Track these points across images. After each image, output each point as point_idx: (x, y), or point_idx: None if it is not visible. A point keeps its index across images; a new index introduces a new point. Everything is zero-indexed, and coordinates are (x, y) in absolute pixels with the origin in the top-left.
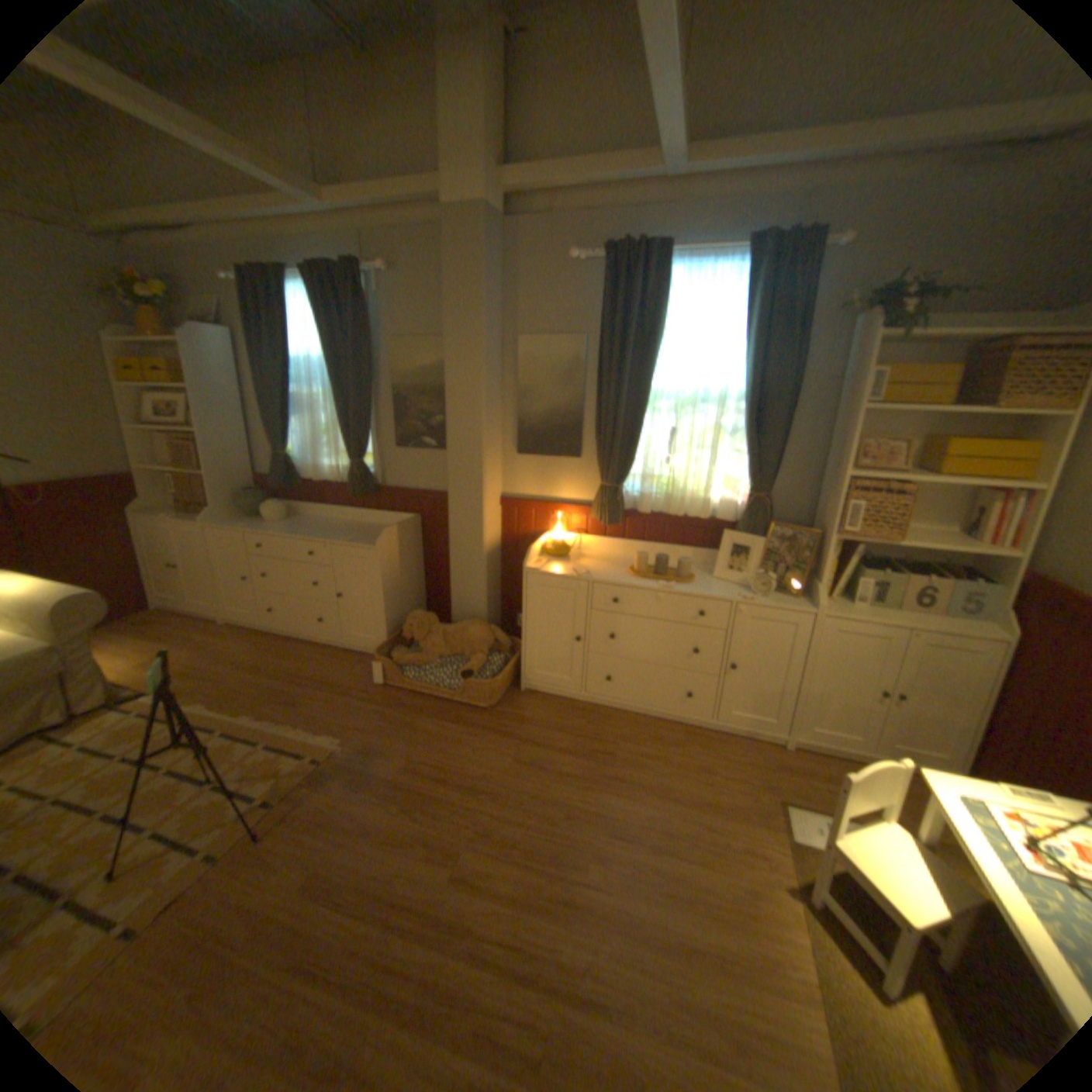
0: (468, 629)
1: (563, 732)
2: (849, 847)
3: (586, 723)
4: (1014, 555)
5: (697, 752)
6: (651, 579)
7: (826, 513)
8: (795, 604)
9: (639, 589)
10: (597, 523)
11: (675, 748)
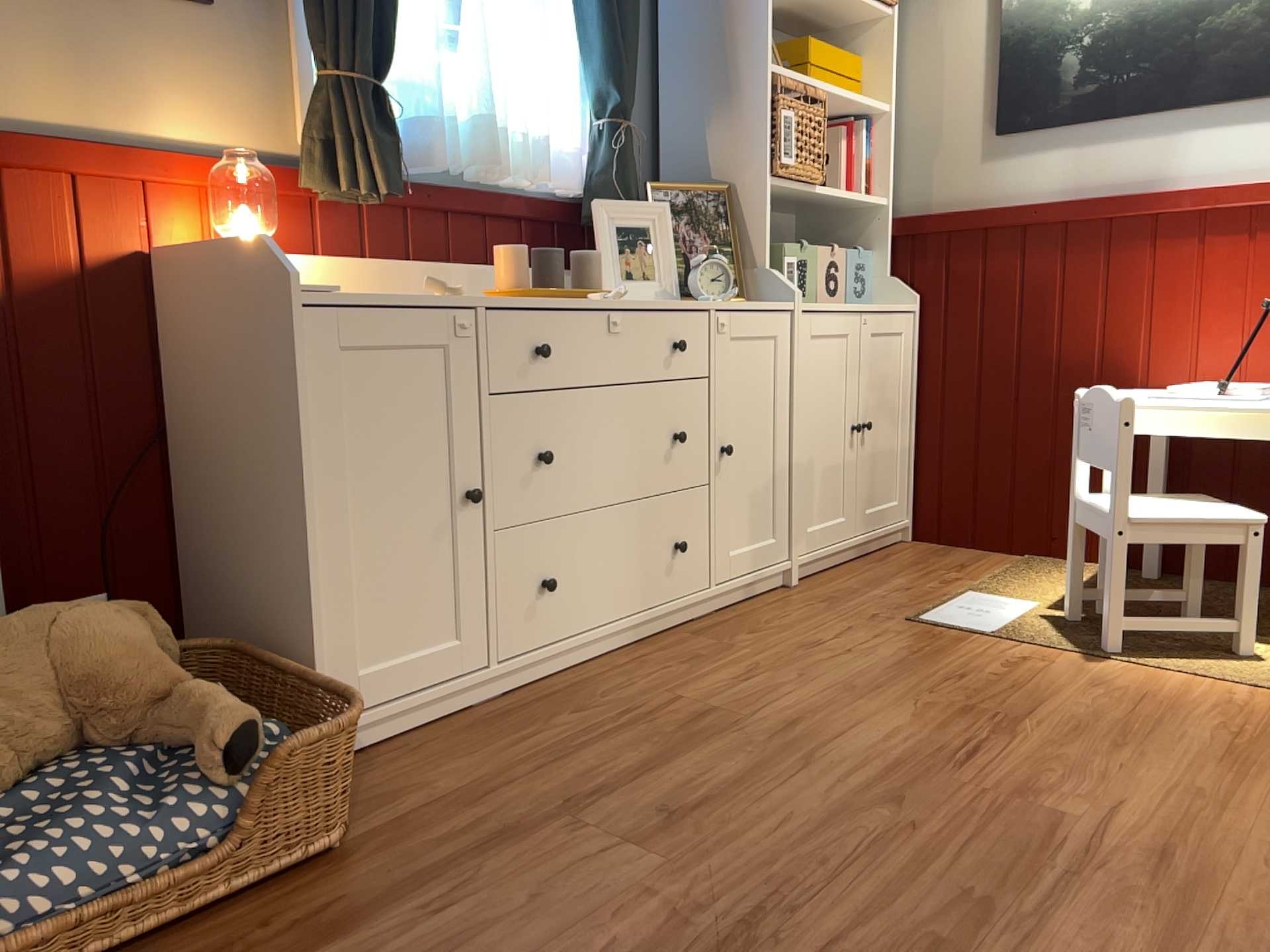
0: (50, 629)
1: (574, 749)
2: (1131, 513)
3: (570, 715)
4: (882, 200)
5: (754, 640)
6: (558, 299)
7: (714, 158)
8: (758, 303)
9: (576, 308)
10: (347, 190)
11: (729, 652)
